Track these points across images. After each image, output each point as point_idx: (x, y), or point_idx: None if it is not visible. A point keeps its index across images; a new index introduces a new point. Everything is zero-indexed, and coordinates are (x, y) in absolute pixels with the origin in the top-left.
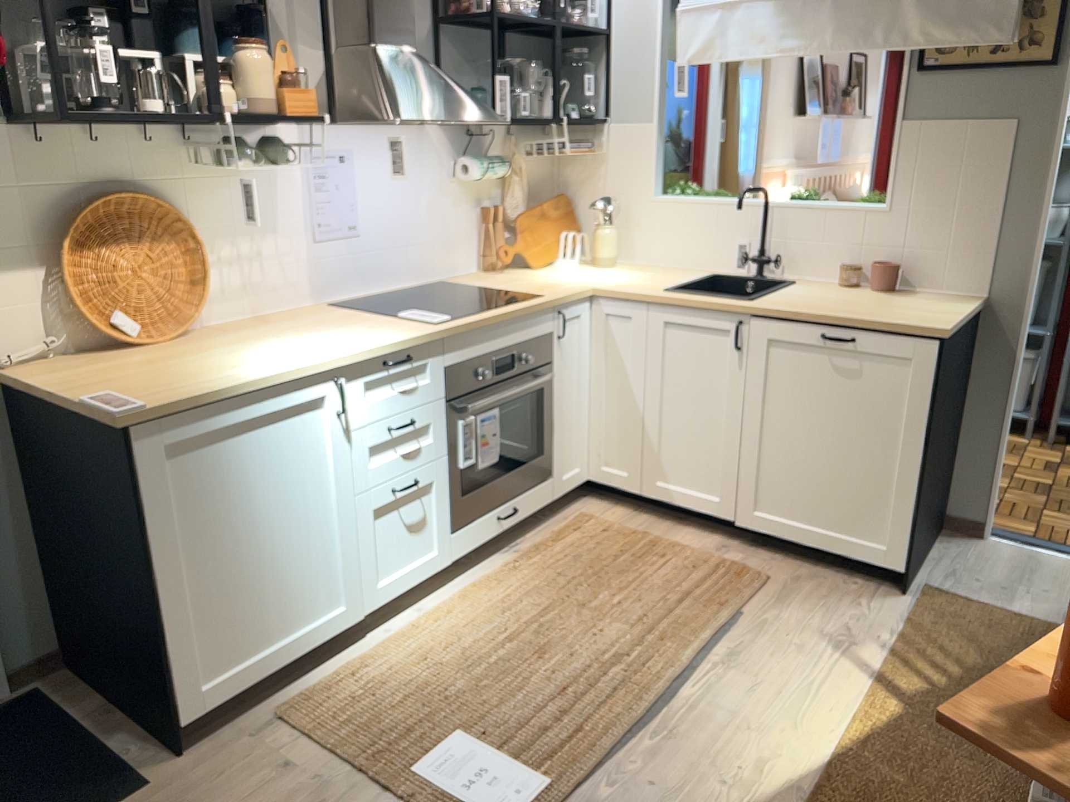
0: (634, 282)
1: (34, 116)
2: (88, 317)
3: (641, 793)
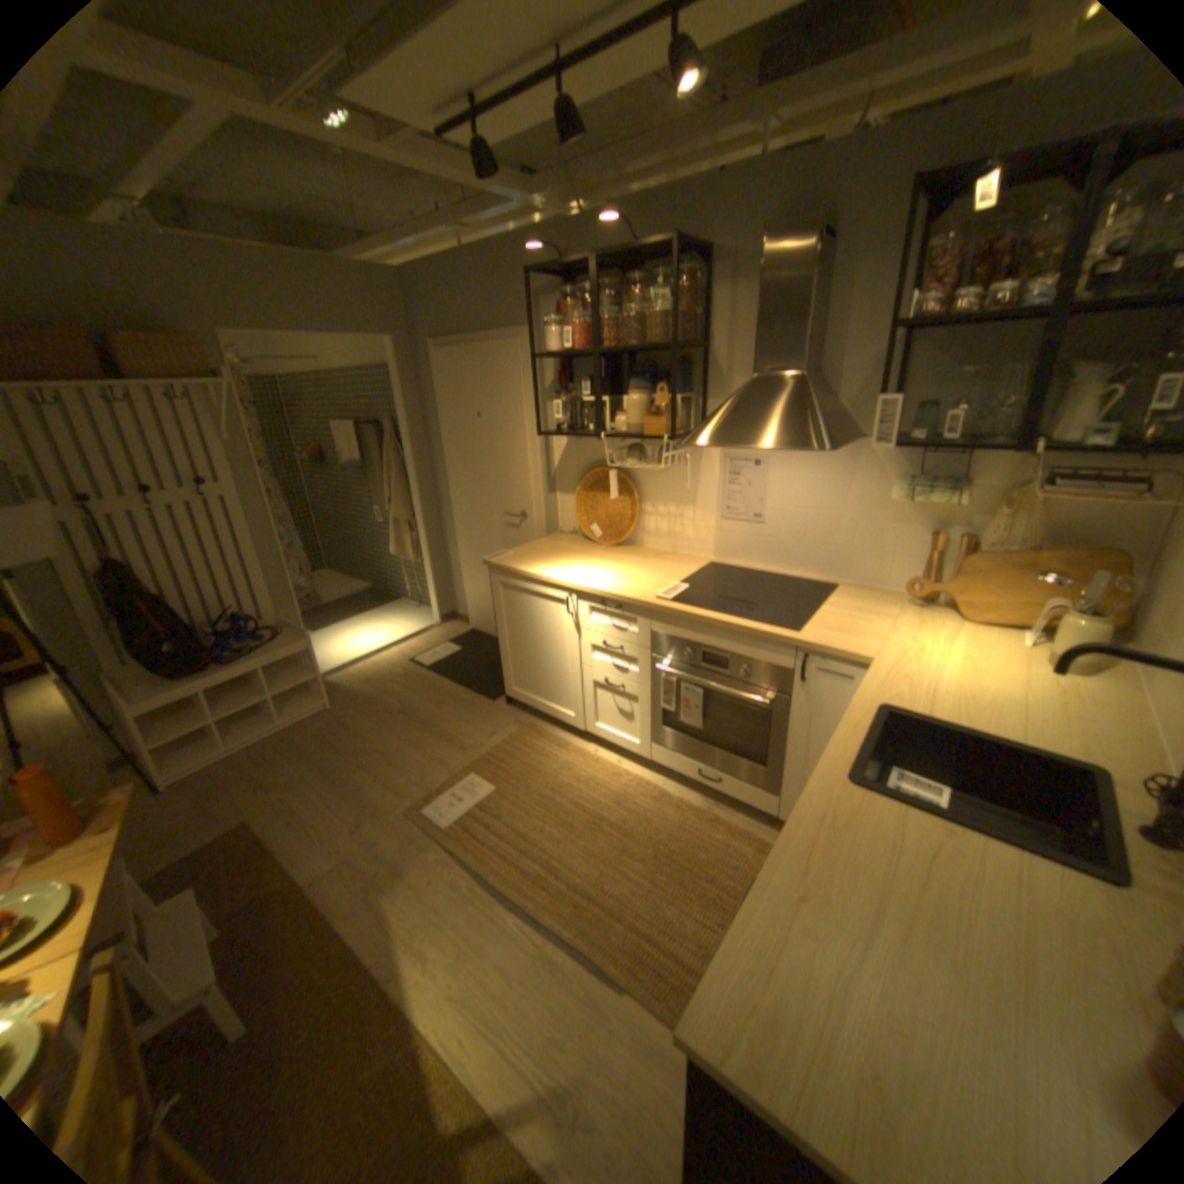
0: (931, 687)
1: (578, 428)
2: (577, 522)
3: (425, 876)
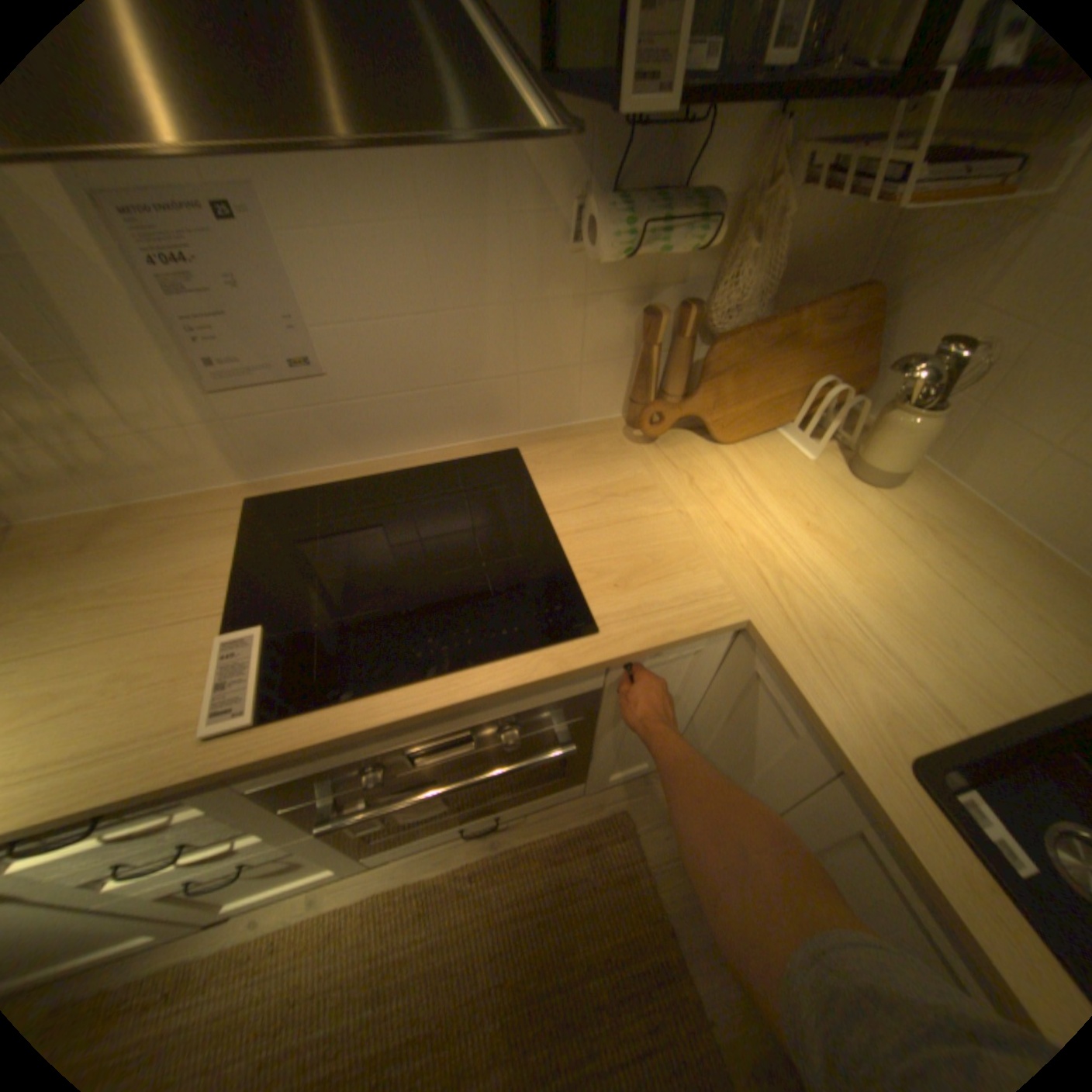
0: (866, 636)
1: None
2: None
3: None
